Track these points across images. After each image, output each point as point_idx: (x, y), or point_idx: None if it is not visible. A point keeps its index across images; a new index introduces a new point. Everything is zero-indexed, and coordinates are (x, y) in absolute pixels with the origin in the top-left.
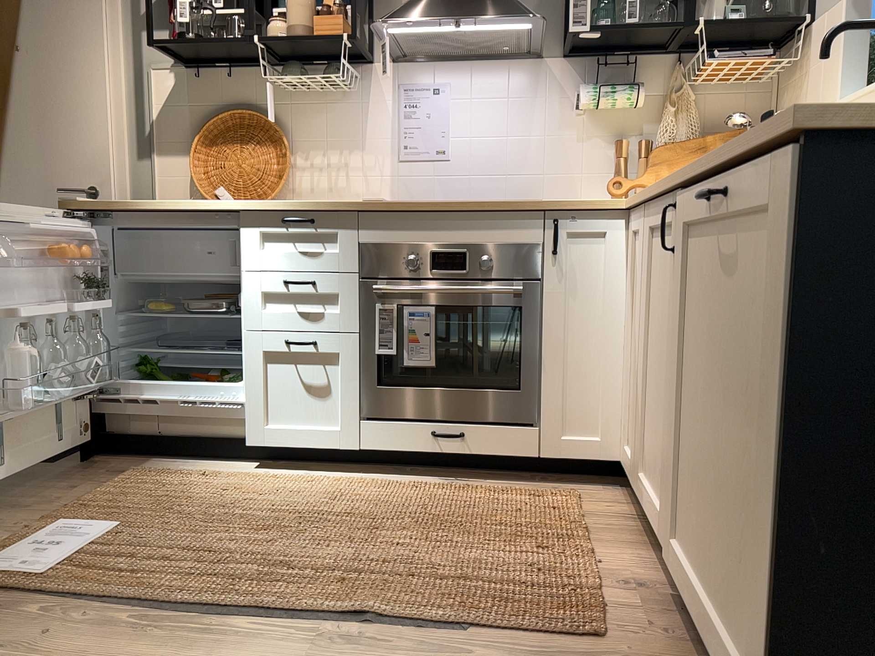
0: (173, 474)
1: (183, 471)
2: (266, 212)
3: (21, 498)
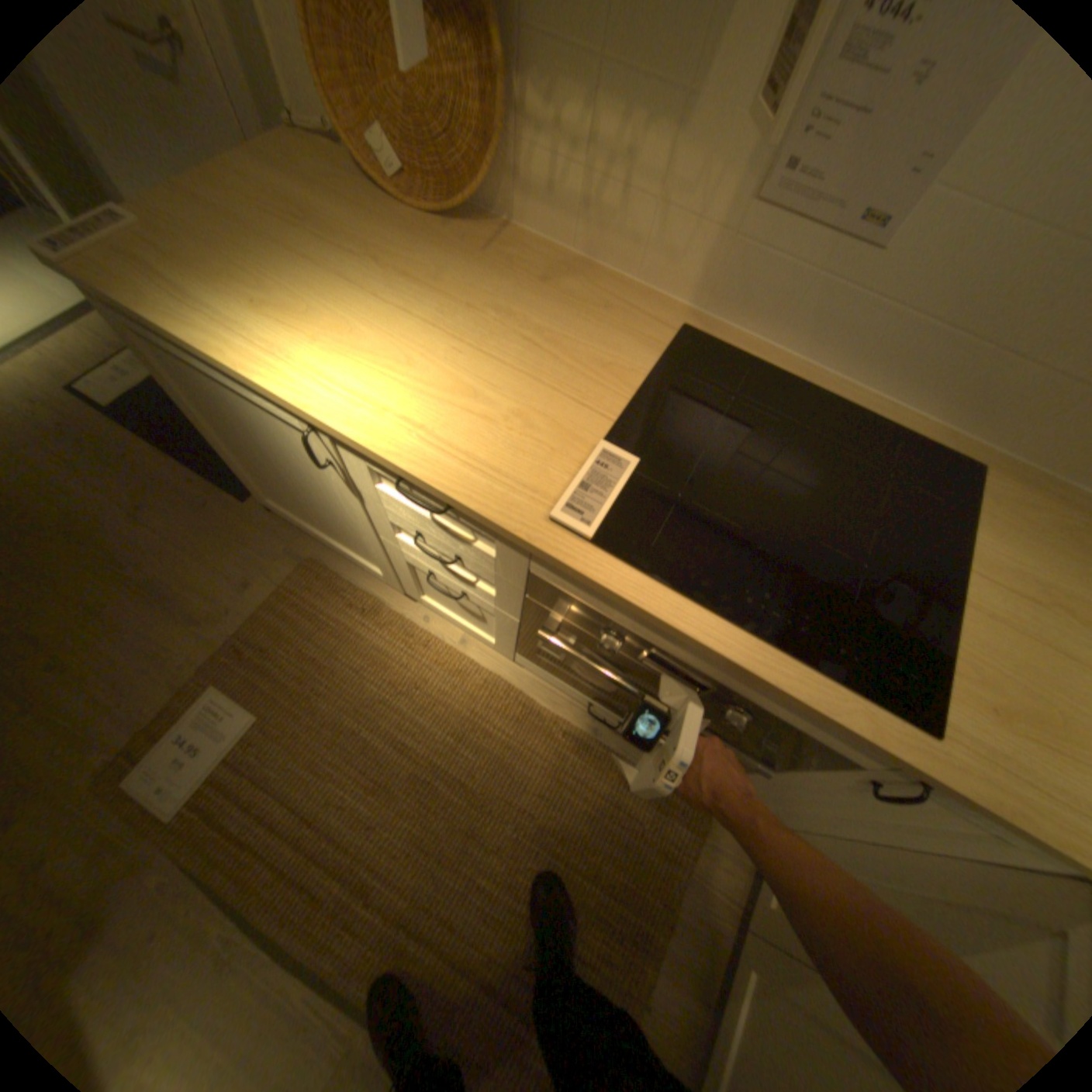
0: (337, 593)
1: (348, 586)
2: (369, 454)
3: (197, 593)
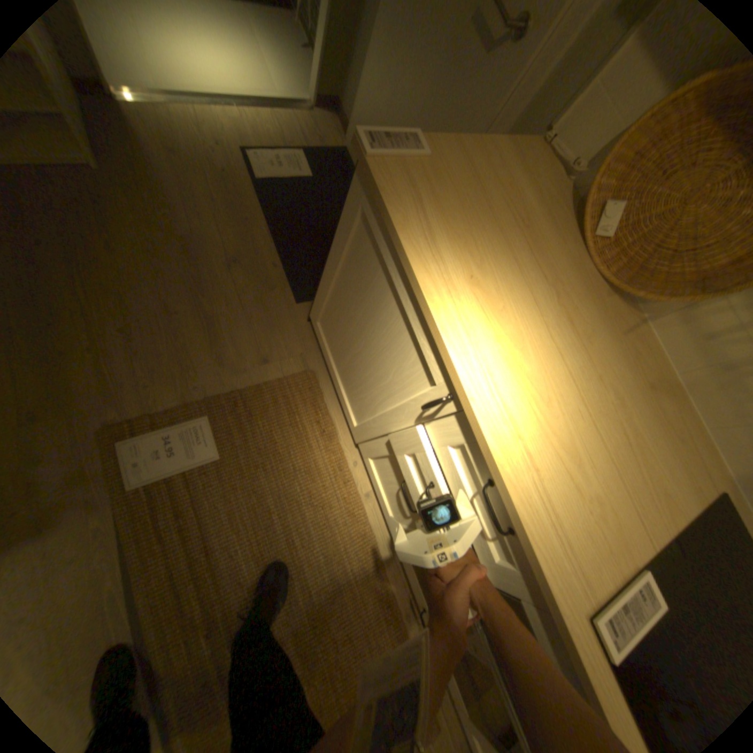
0: (315, 408)
1: (324, 409)
2: (488, 460)
3: (235, 346)
